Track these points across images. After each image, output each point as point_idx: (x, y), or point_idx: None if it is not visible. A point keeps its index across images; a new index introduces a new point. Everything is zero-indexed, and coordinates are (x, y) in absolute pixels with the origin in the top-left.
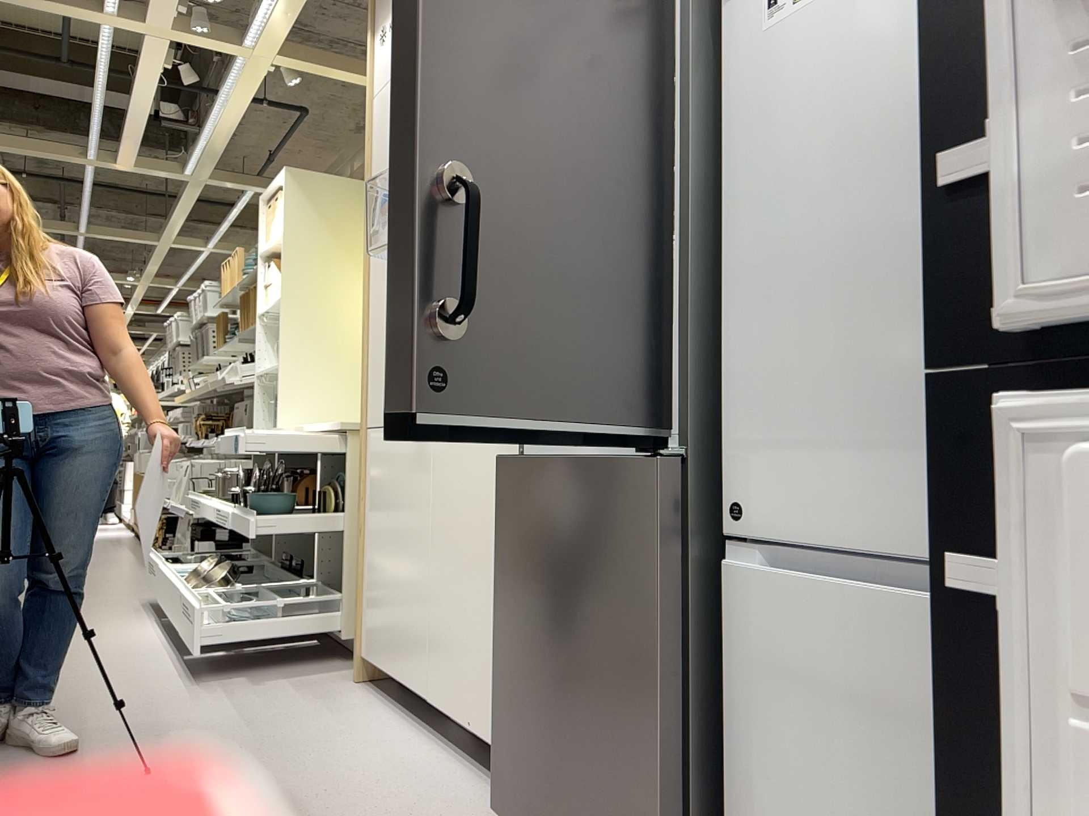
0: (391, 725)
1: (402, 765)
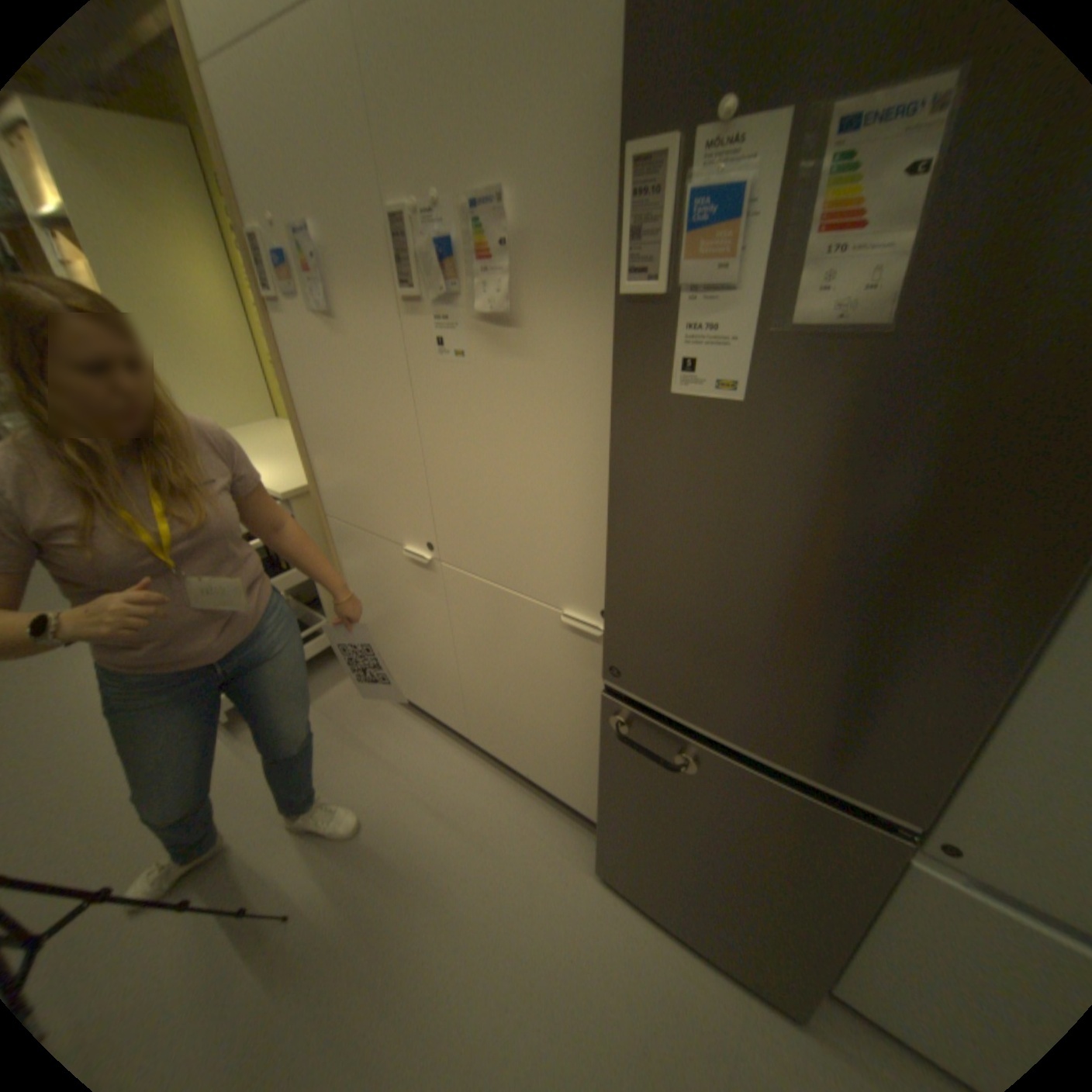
0: (437, 749)
1: (480, 808)
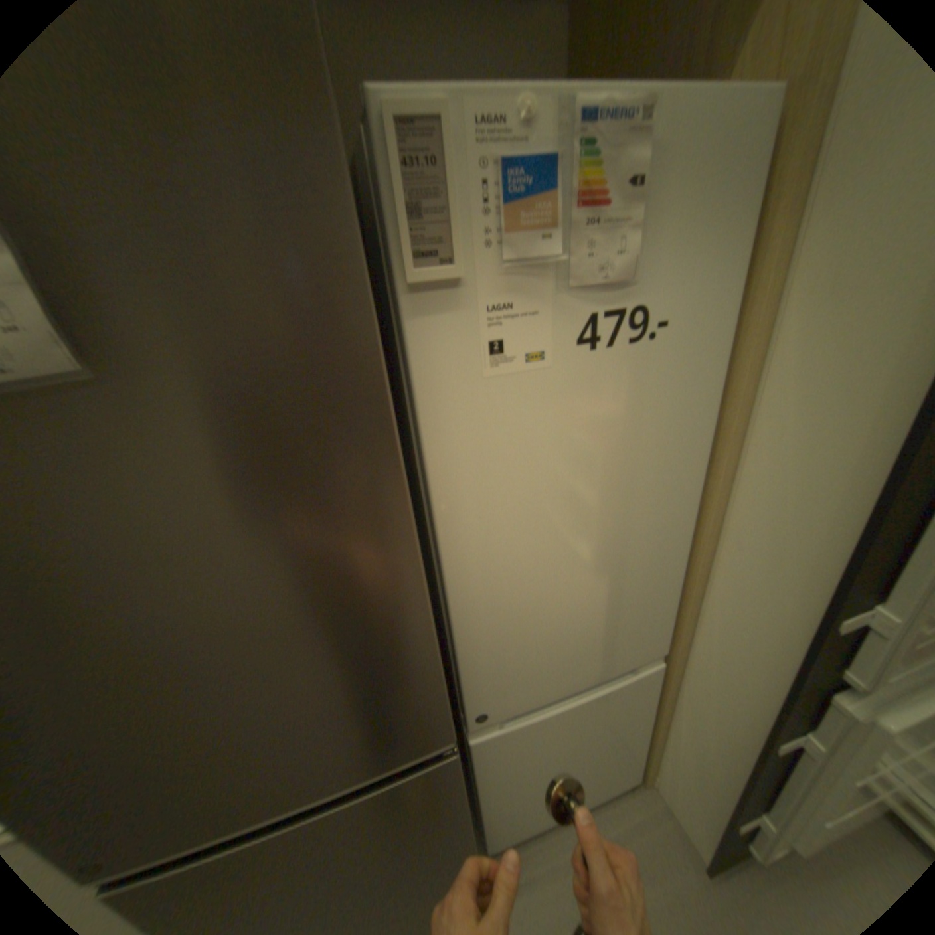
0: None
1: None
